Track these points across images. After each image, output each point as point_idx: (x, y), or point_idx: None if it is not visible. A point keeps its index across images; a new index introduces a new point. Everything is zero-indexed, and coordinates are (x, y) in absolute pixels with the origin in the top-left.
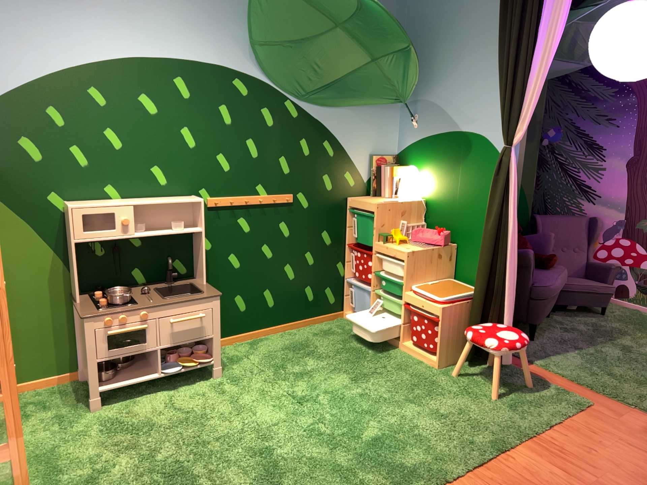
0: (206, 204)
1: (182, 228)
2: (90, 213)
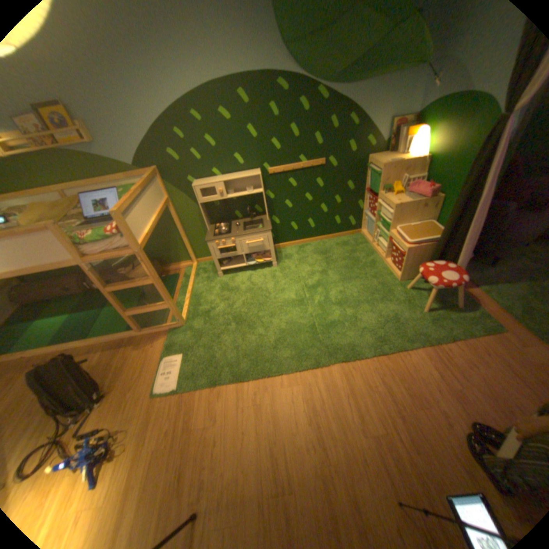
0: (267, 173)
1: (253, 190)
2: (202, 188)
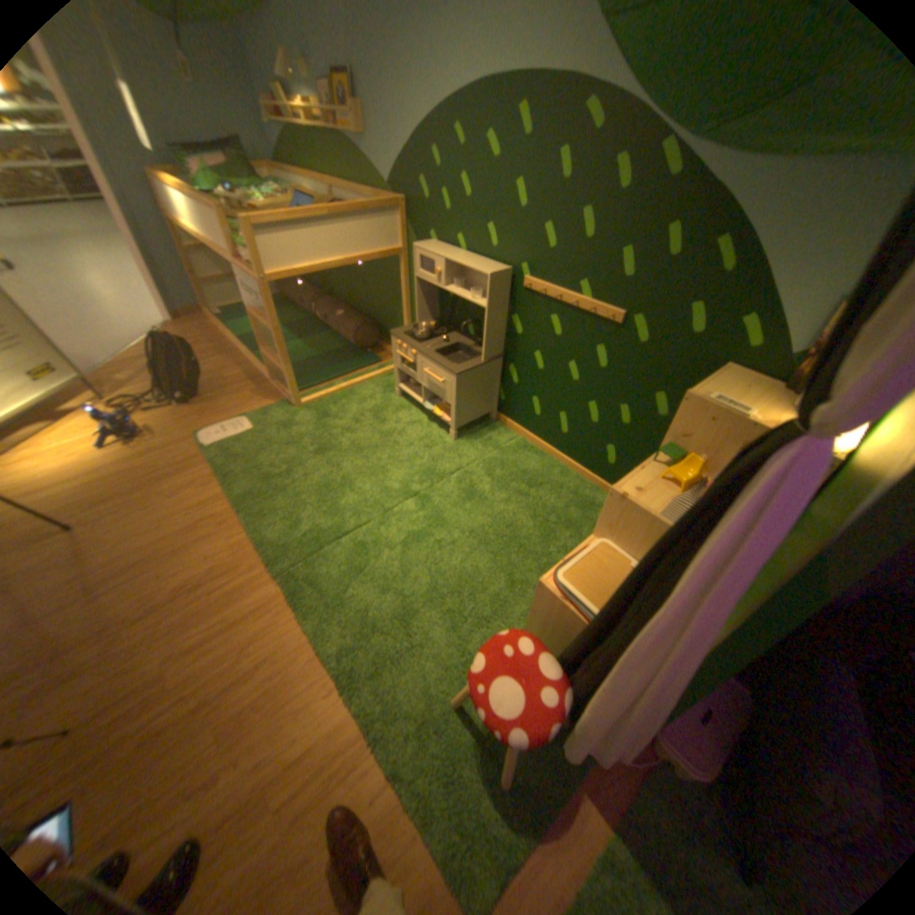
0: (523, 284)
1: (485, 300)
2: (422, 256)
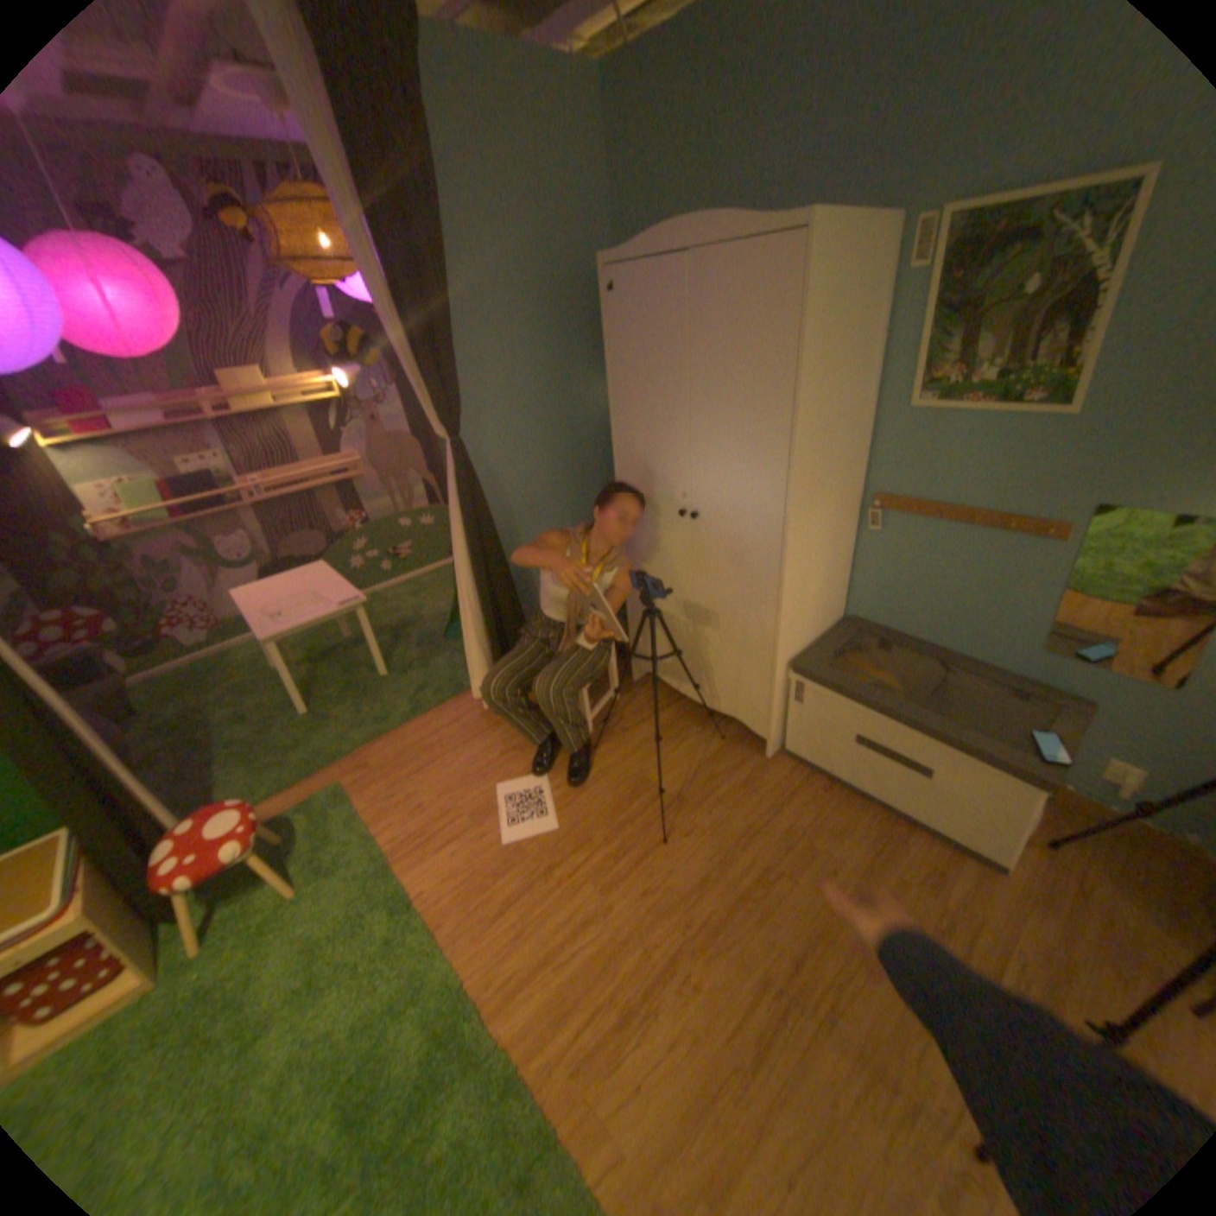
0: None
1: None
2: None
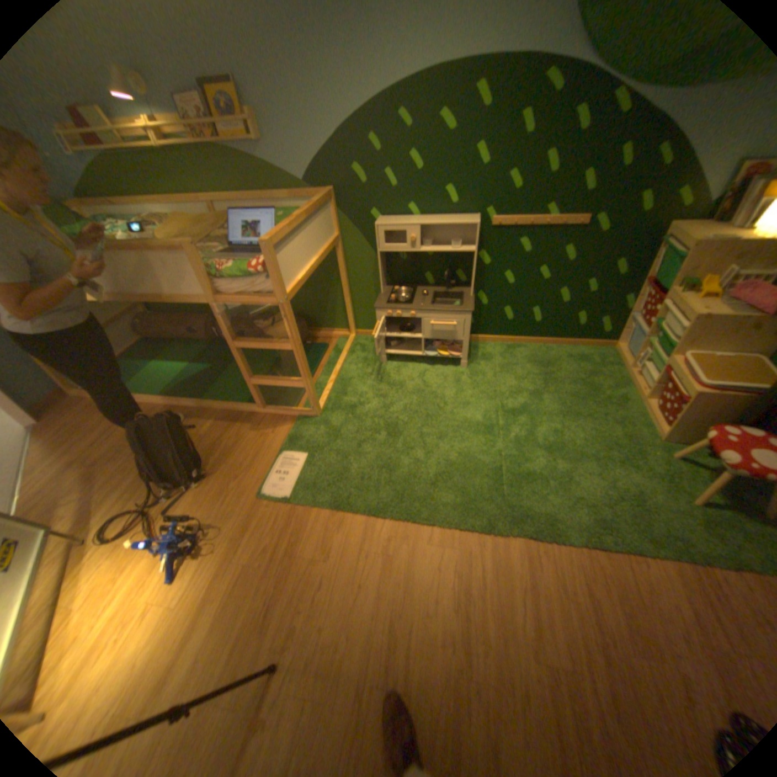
0: (490, 224)
1: (461, 246)
2: (388, 231)
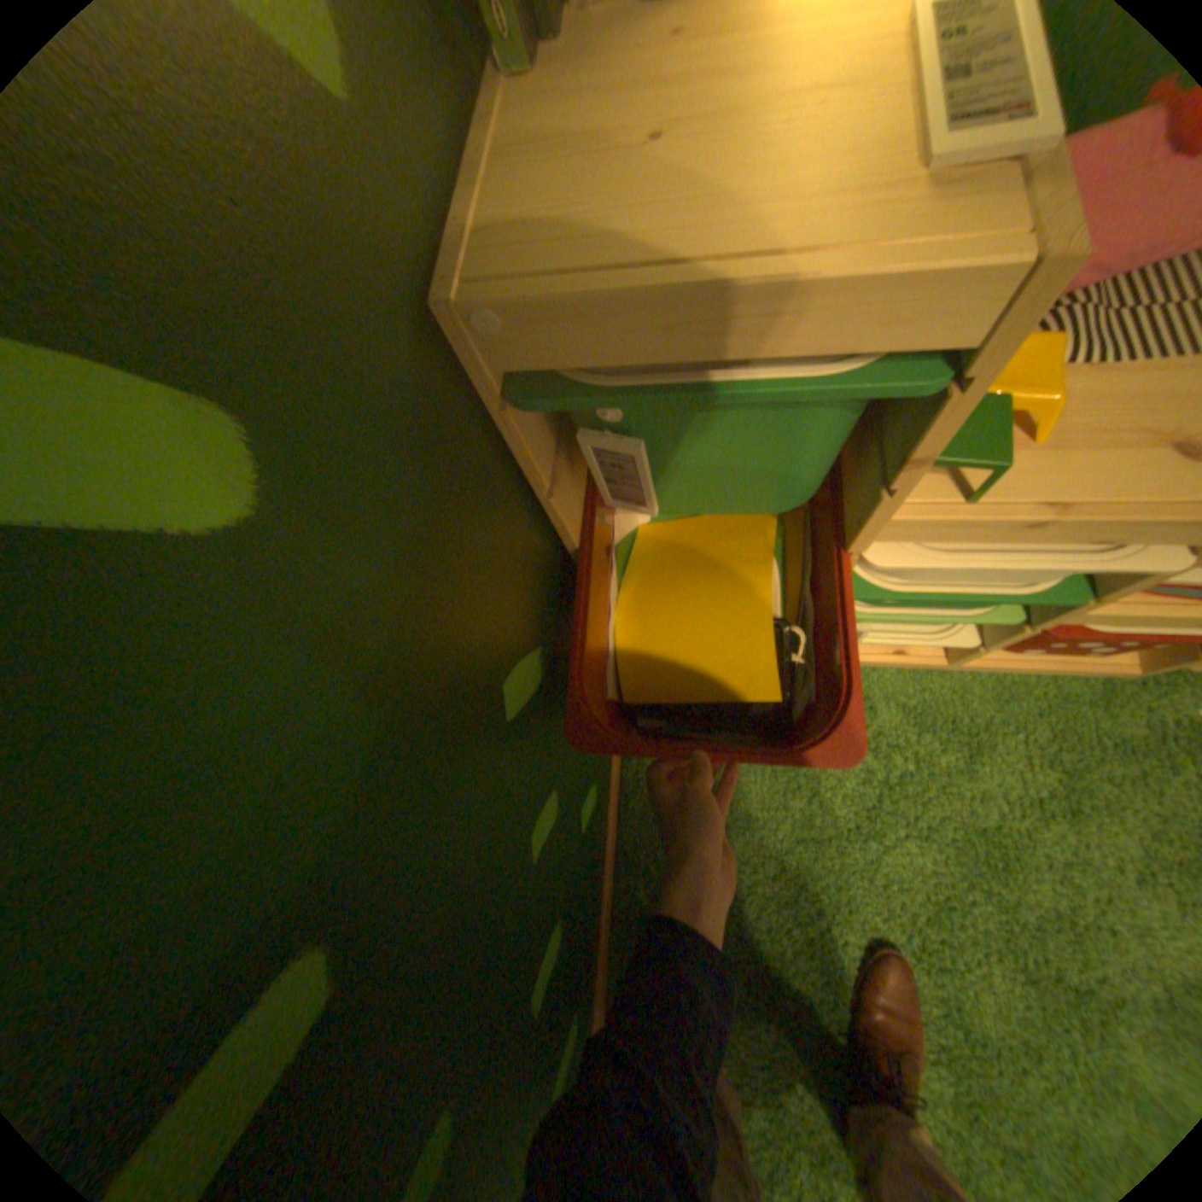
0: None
1: None
2: None
